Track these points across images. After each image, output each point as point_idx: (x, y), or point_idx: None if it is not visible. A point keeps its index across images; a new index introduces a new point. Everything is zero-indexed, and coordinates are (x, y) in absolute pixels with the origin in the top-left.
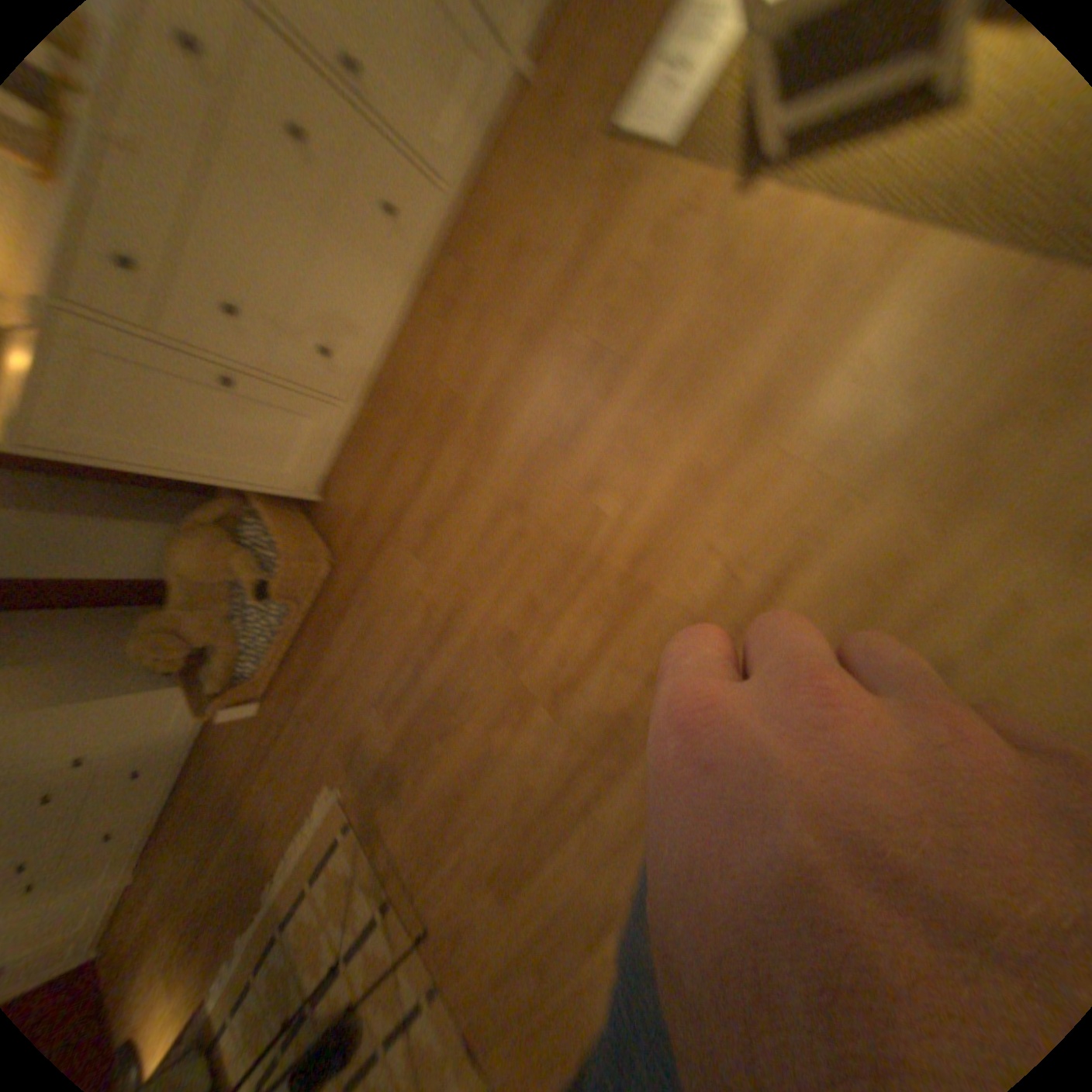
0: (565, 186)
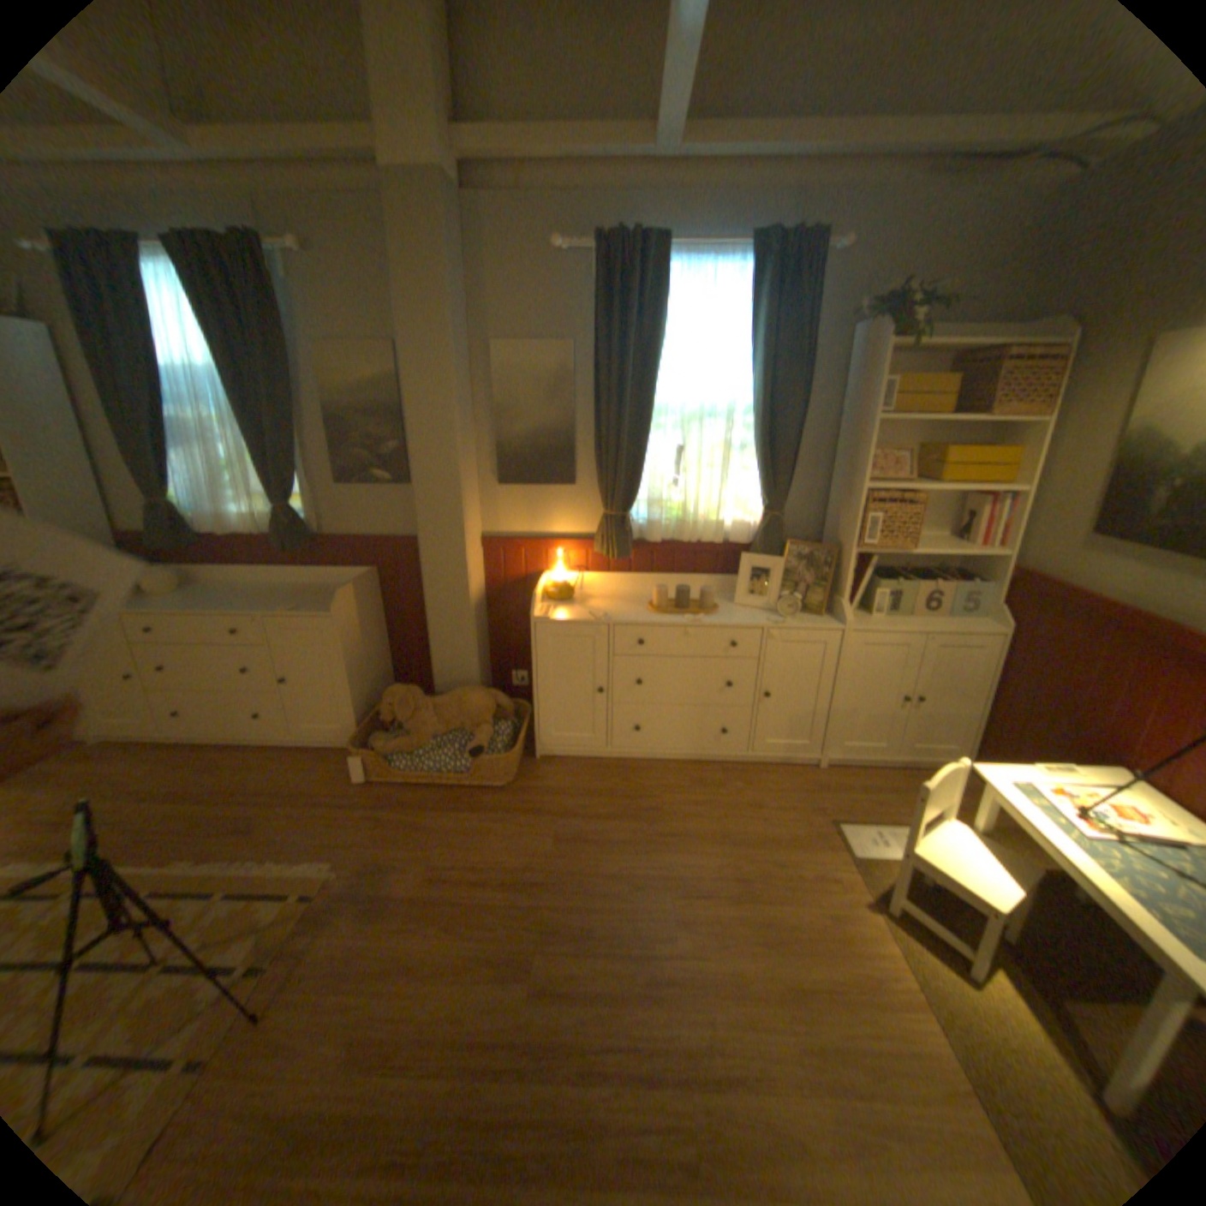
0: (798, 819)
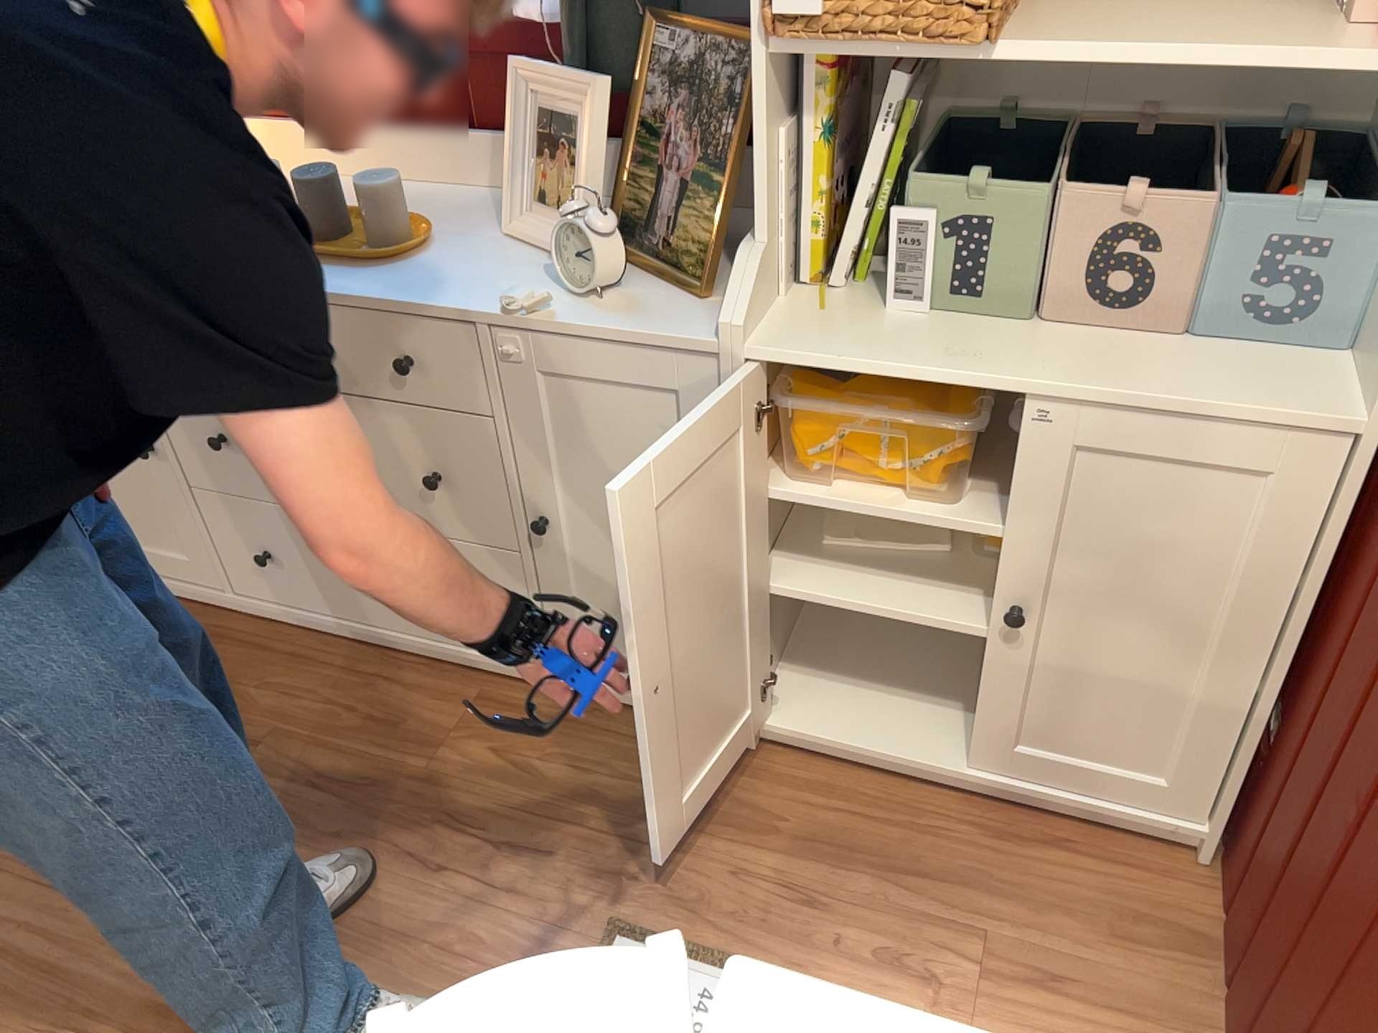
0: (533, 884)
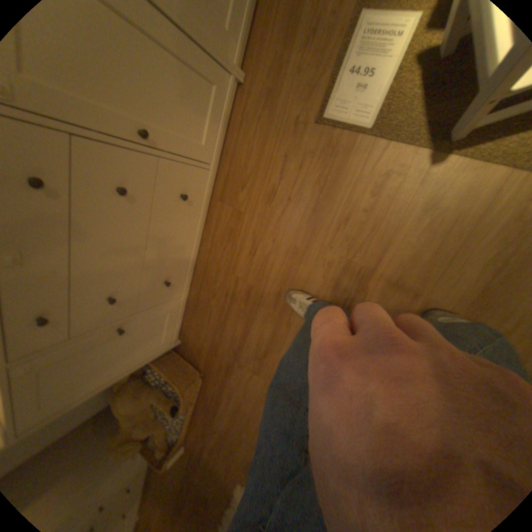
0: (297, 158)
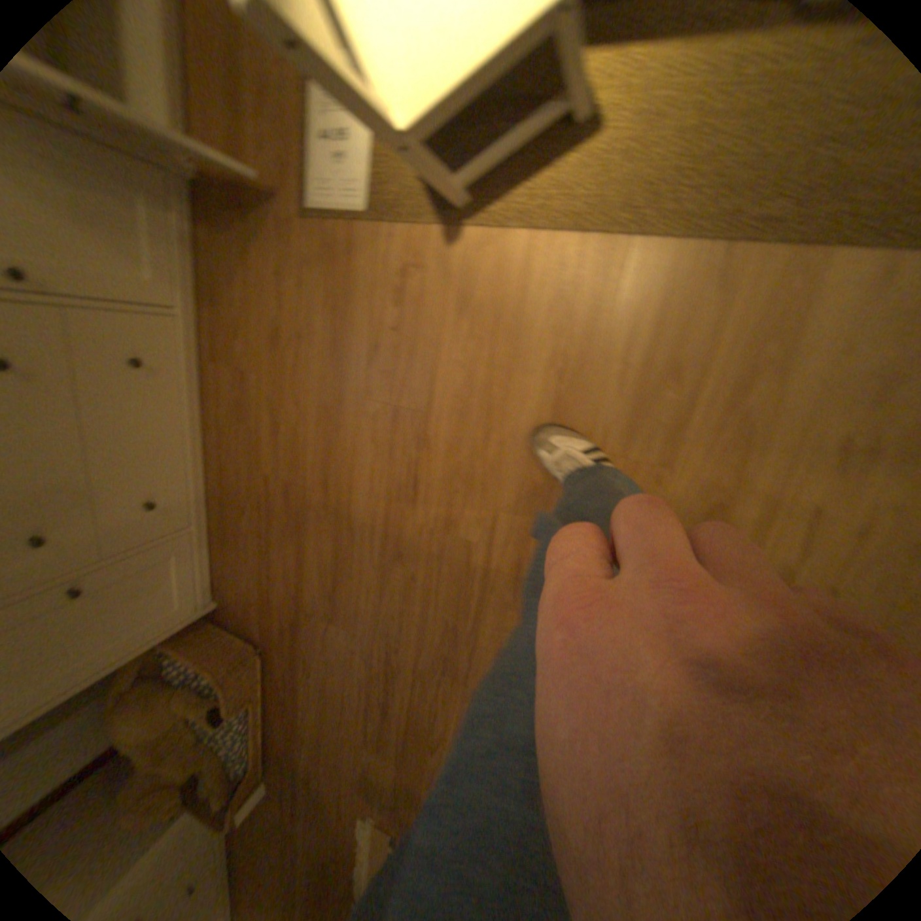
0: (288, 273)
